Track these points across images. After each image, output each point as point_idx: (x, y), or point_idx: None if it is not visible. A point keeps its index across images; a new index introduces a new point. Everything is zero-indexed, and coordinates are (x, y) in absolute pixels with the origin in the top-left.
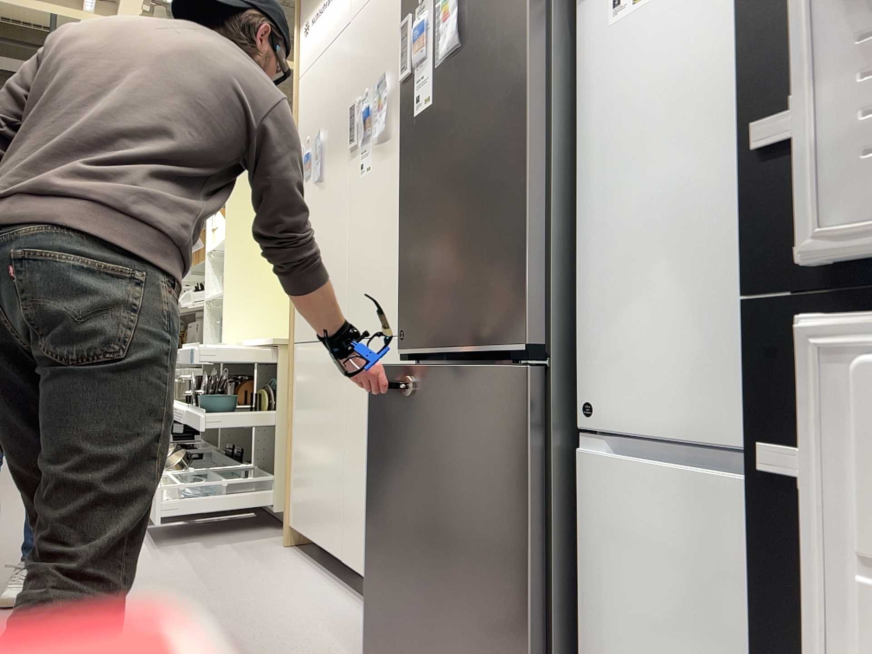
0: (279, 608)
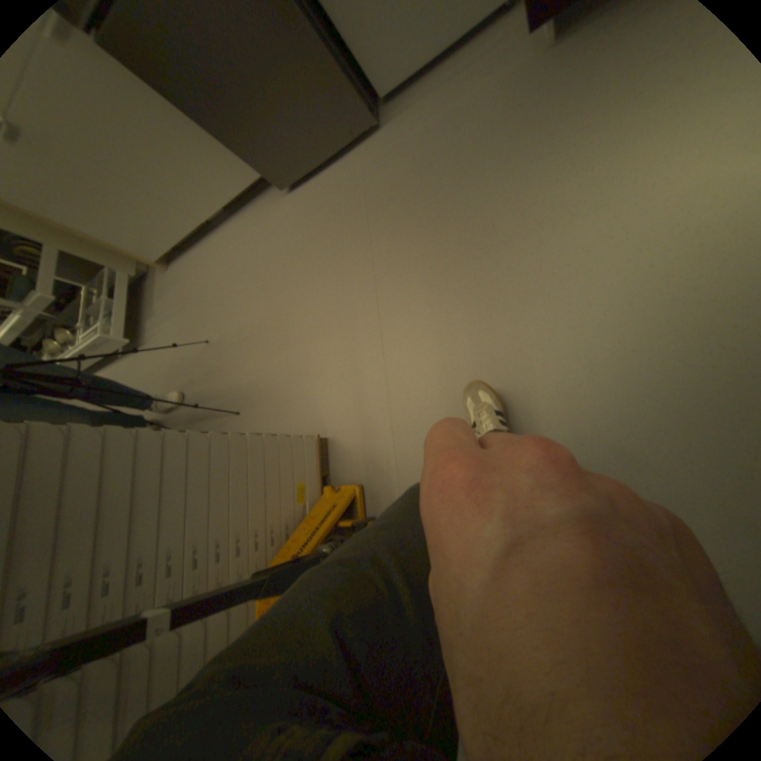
0: (223, 261)
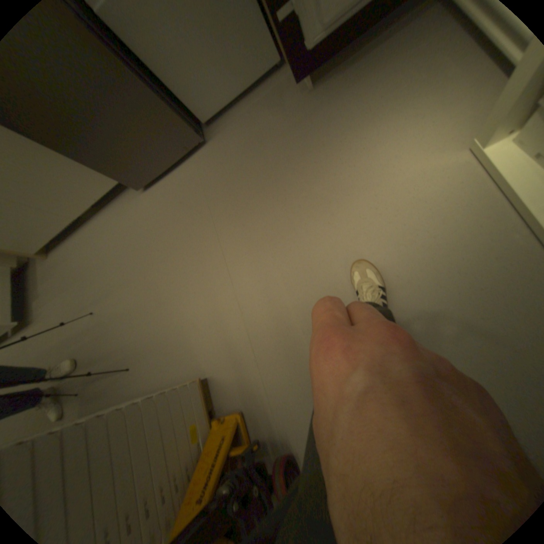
0: (97, 248)
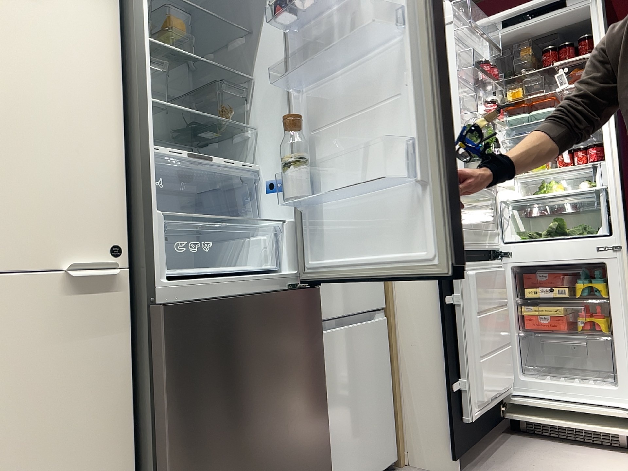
0: None
